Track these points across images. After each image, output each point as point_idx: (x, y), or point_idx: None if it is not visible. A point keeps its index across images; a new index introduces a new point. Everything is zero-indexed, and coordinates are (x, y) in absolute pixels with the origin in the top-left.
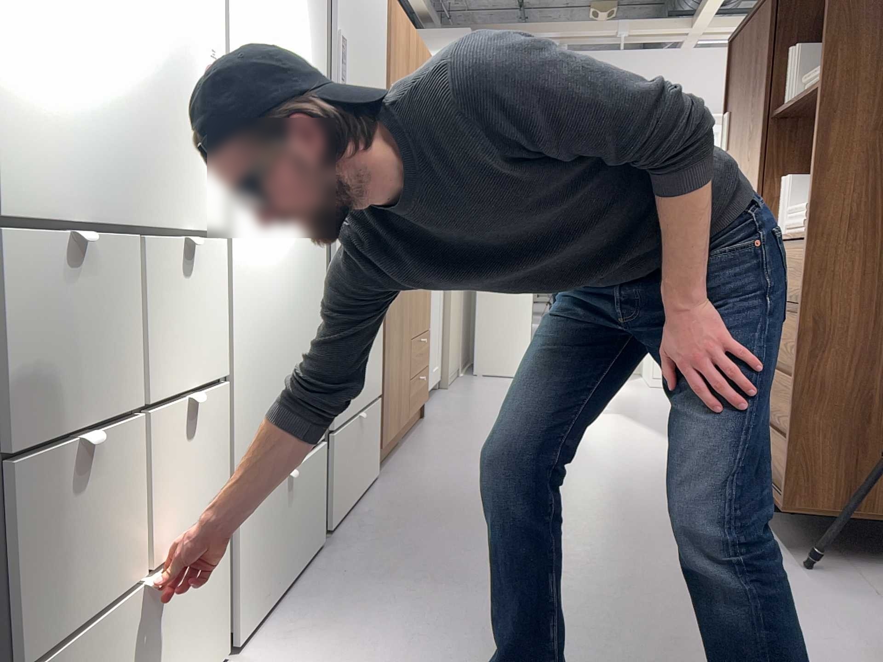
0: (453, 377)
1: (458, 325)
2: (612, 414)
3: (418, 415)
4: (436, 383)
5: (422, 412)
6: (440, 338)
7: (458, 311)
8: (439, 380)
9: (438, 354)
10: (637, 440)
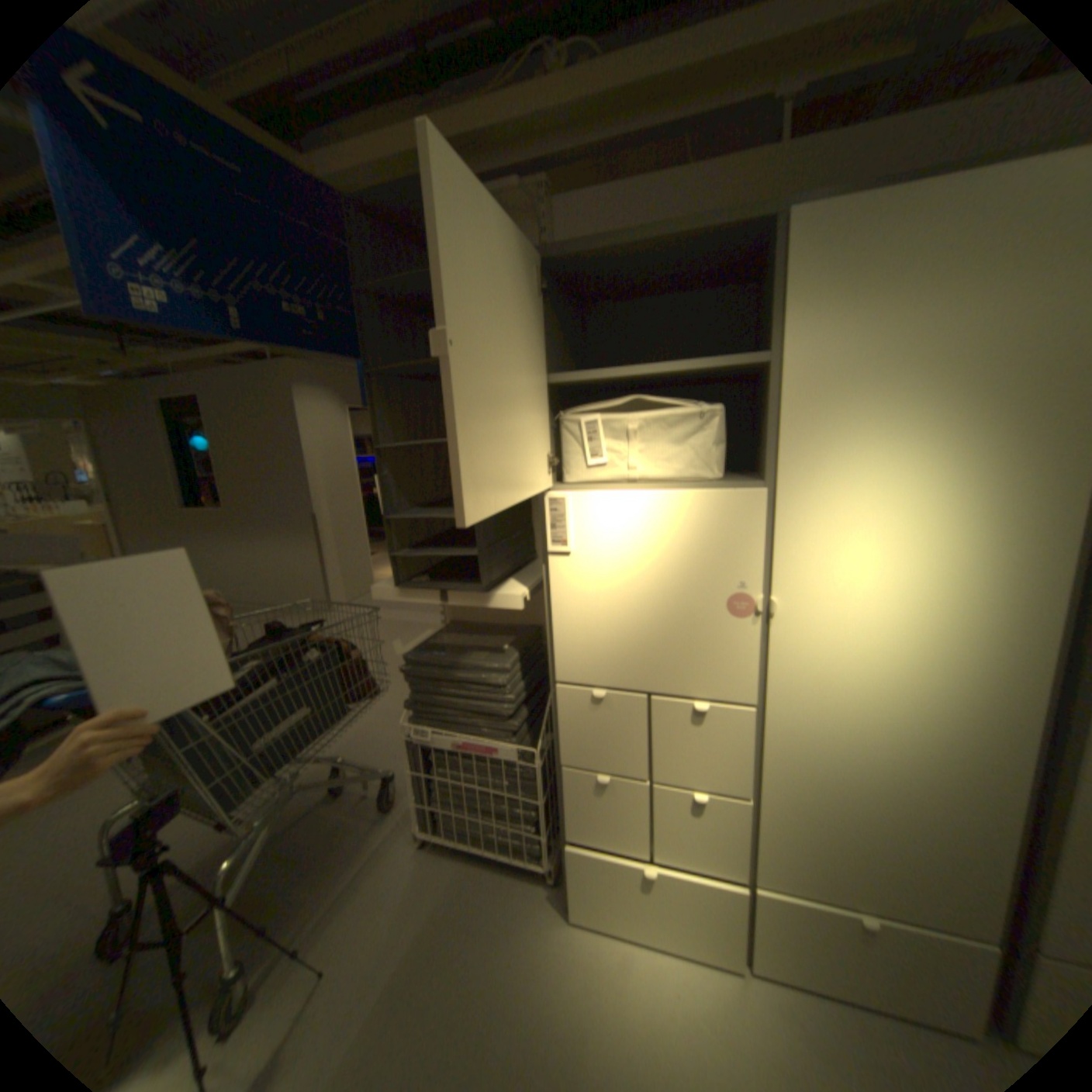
0: None
1: None
2: None
3: None
4: None
5: None
6: None
7: None
8: None
9: None
10: None
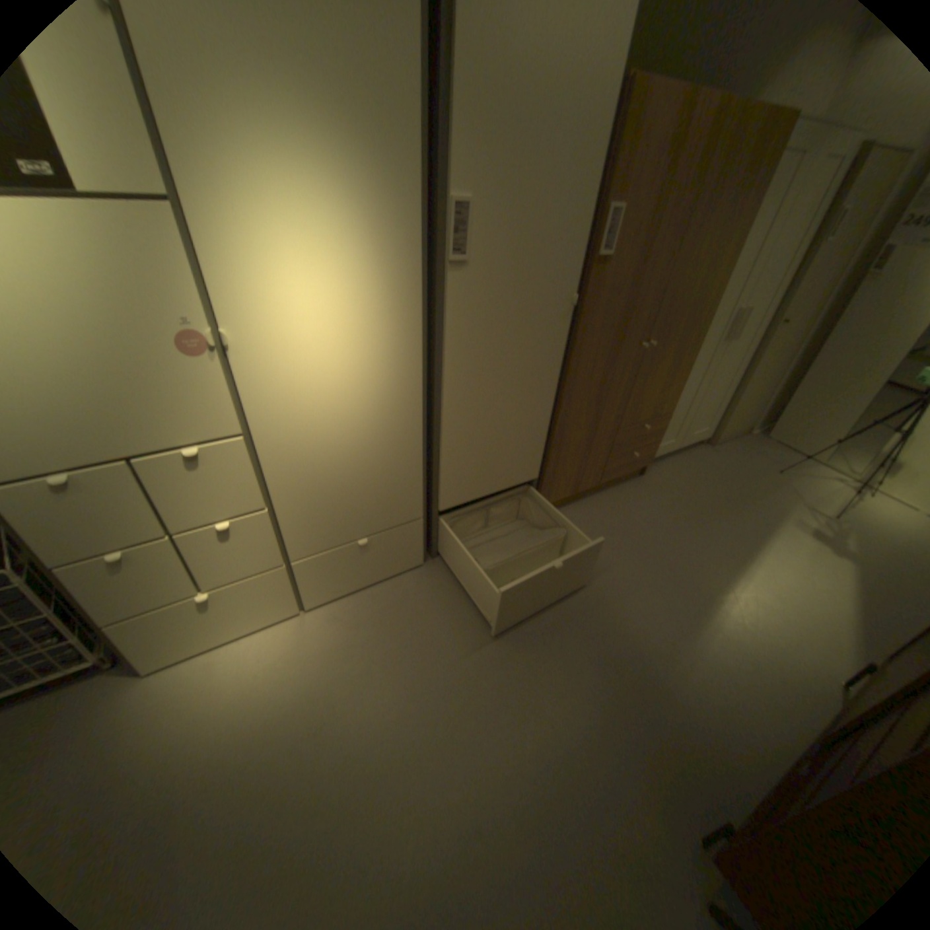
0: (736, 435)
1: (767, 392)
2: (847, 560)
3: (639, 472)
4: (700, 441)
5: (645, 470)
6: (724, 405)
7: (771, 380)
8: (707, 438)
9: (715, 418)
10: (819, 612)
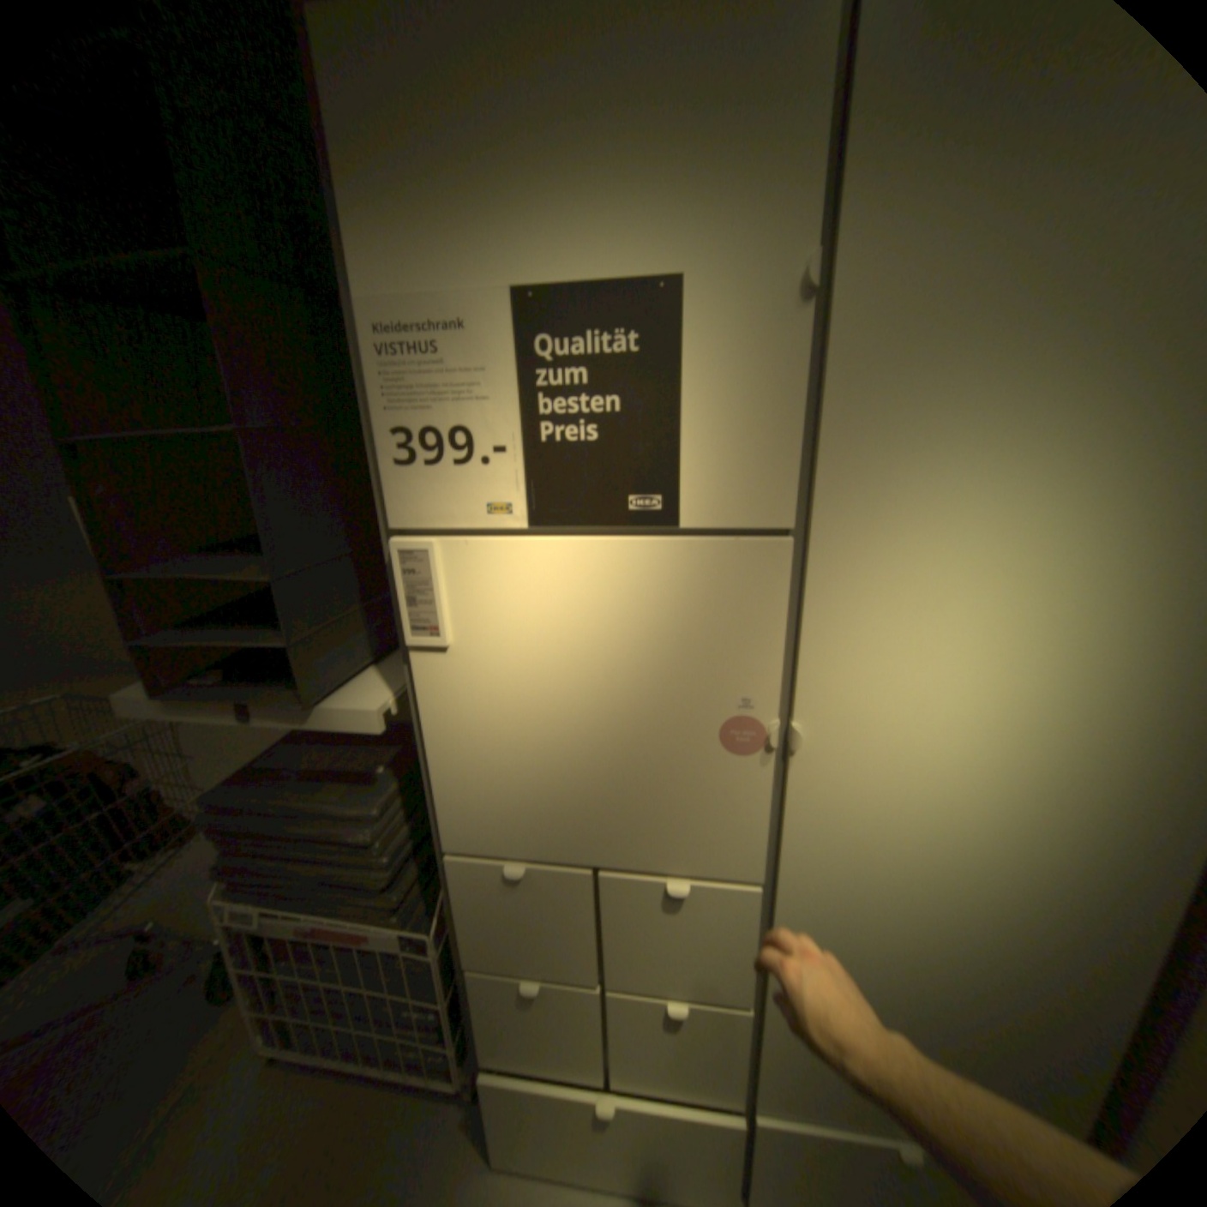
0: None
1: None
2: None
3: None
4: None
5: None
6: None
7: None
8: None
9: None
10: None
